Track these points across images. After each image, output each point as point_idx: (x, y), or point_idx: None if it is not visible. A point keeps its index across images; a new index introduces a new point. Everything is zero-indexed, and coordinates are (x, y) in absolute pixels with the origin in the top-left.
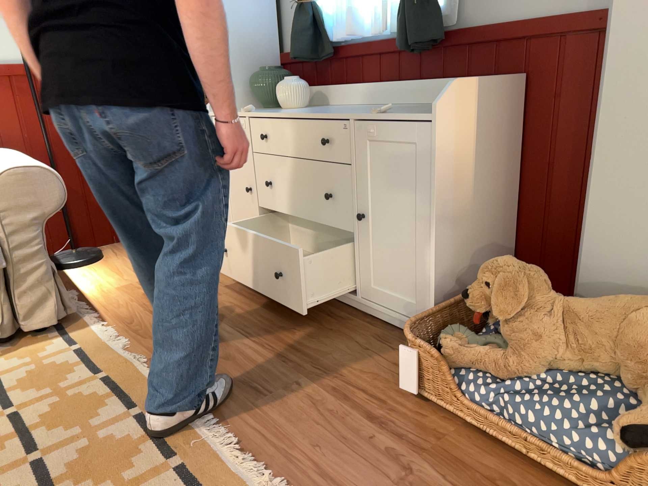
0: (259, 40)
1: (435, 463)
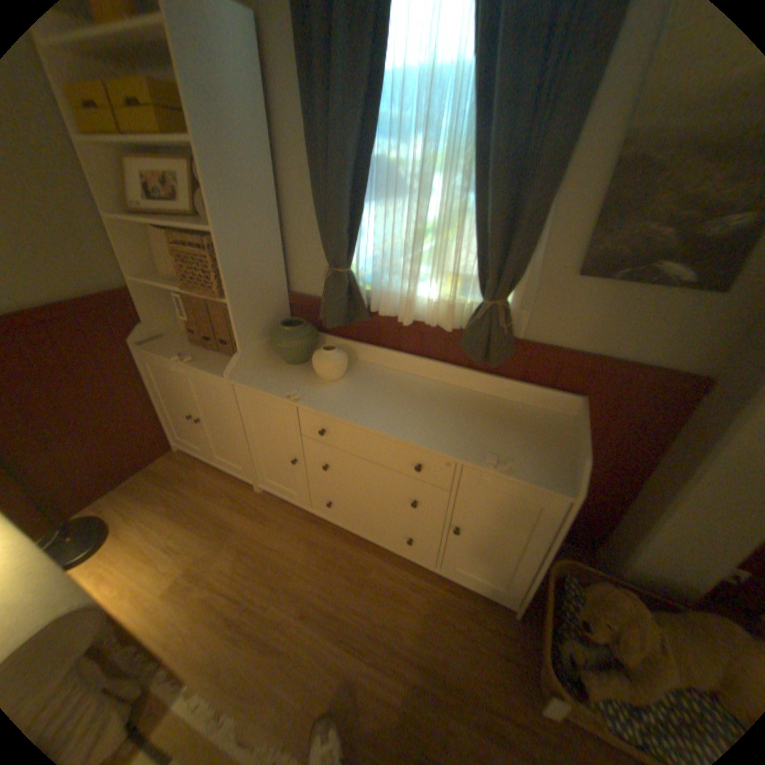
0: (270, 284)
1: None
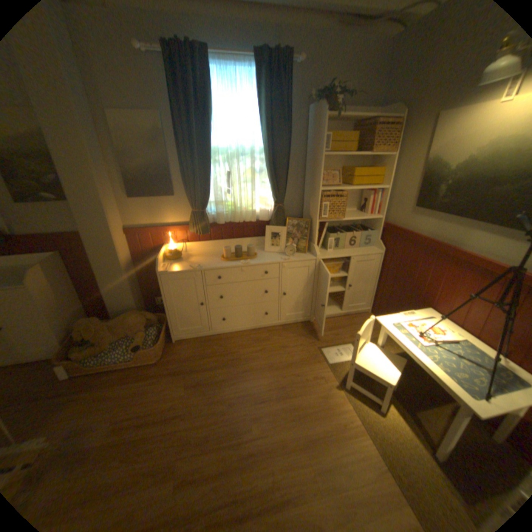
0: None
1: (85, 393)
